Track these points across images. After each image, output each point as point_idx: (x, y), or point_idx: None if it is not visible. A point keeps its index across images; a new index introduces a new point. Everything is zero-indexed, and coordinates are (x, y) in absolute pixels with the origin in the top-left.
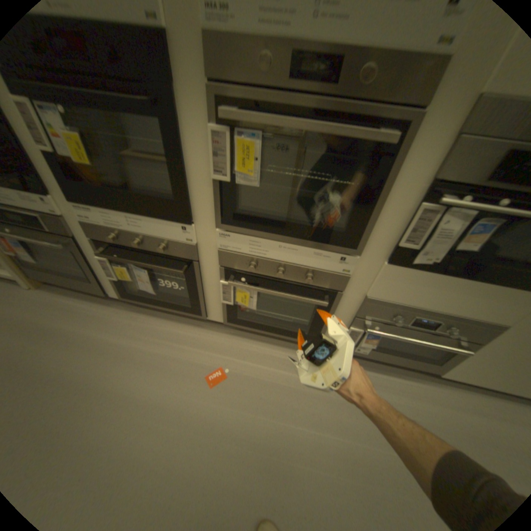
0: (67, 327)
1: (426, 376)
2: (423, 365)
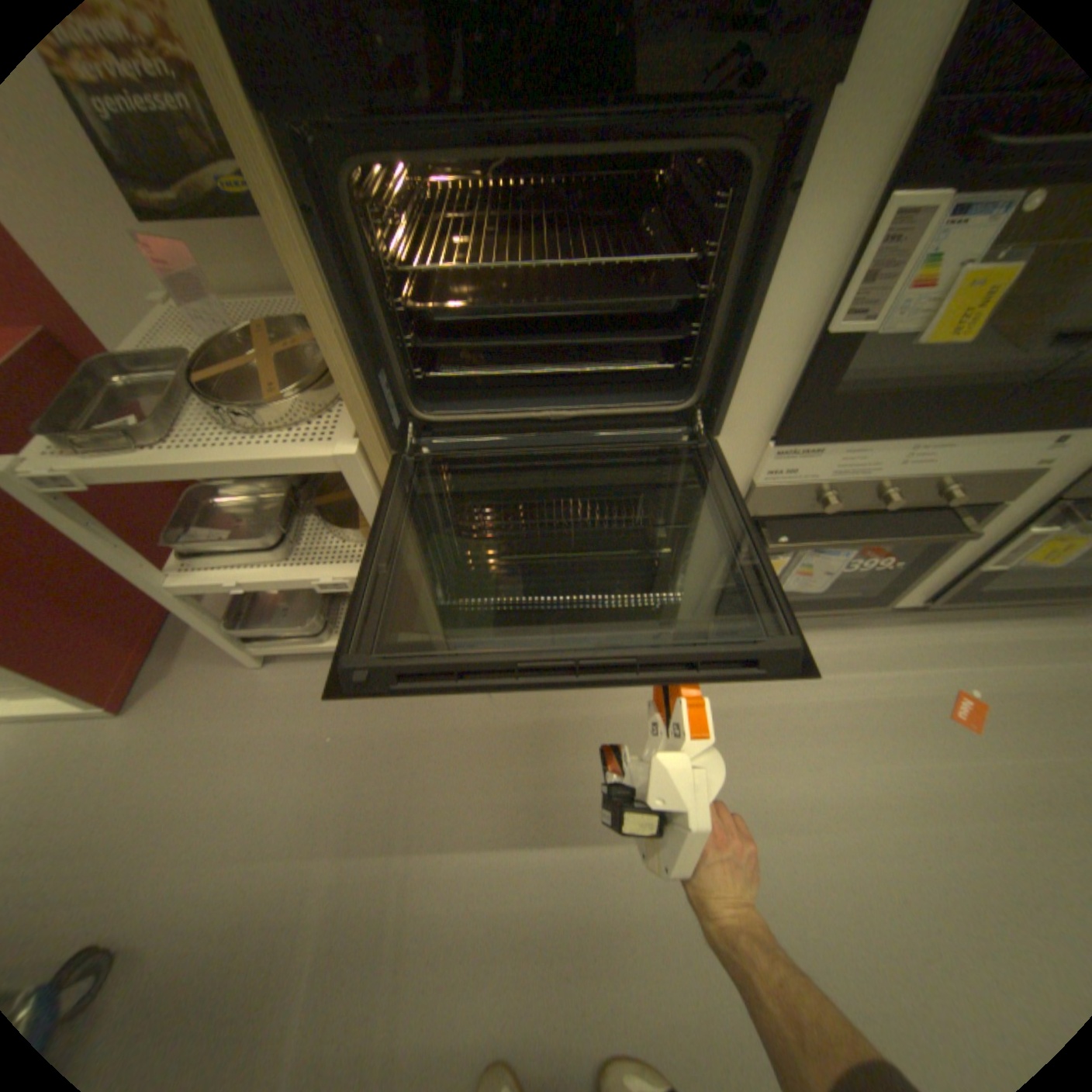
0: (607, 705)
1: None
2: None
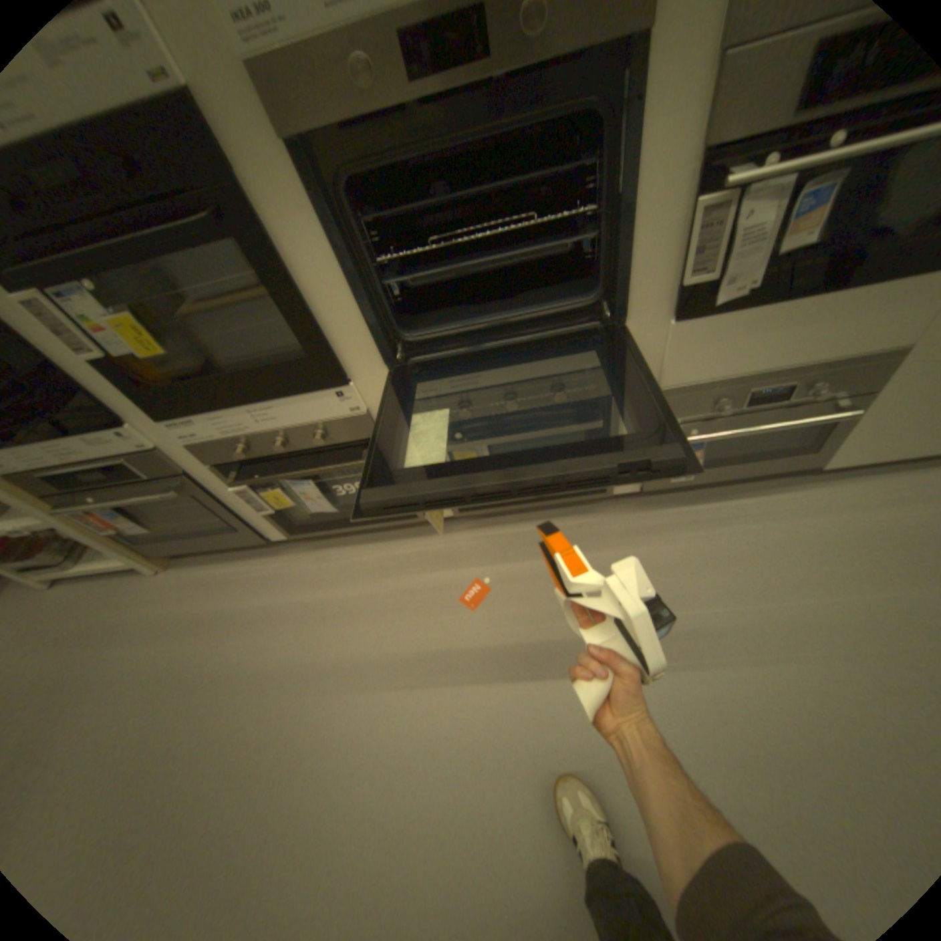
0: (233, 605)
1: (799, 478)
2: (788, 463)
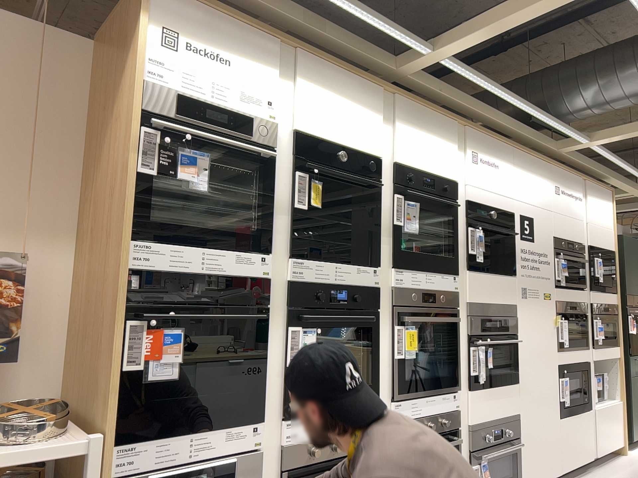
0: None
1: None
2: None
